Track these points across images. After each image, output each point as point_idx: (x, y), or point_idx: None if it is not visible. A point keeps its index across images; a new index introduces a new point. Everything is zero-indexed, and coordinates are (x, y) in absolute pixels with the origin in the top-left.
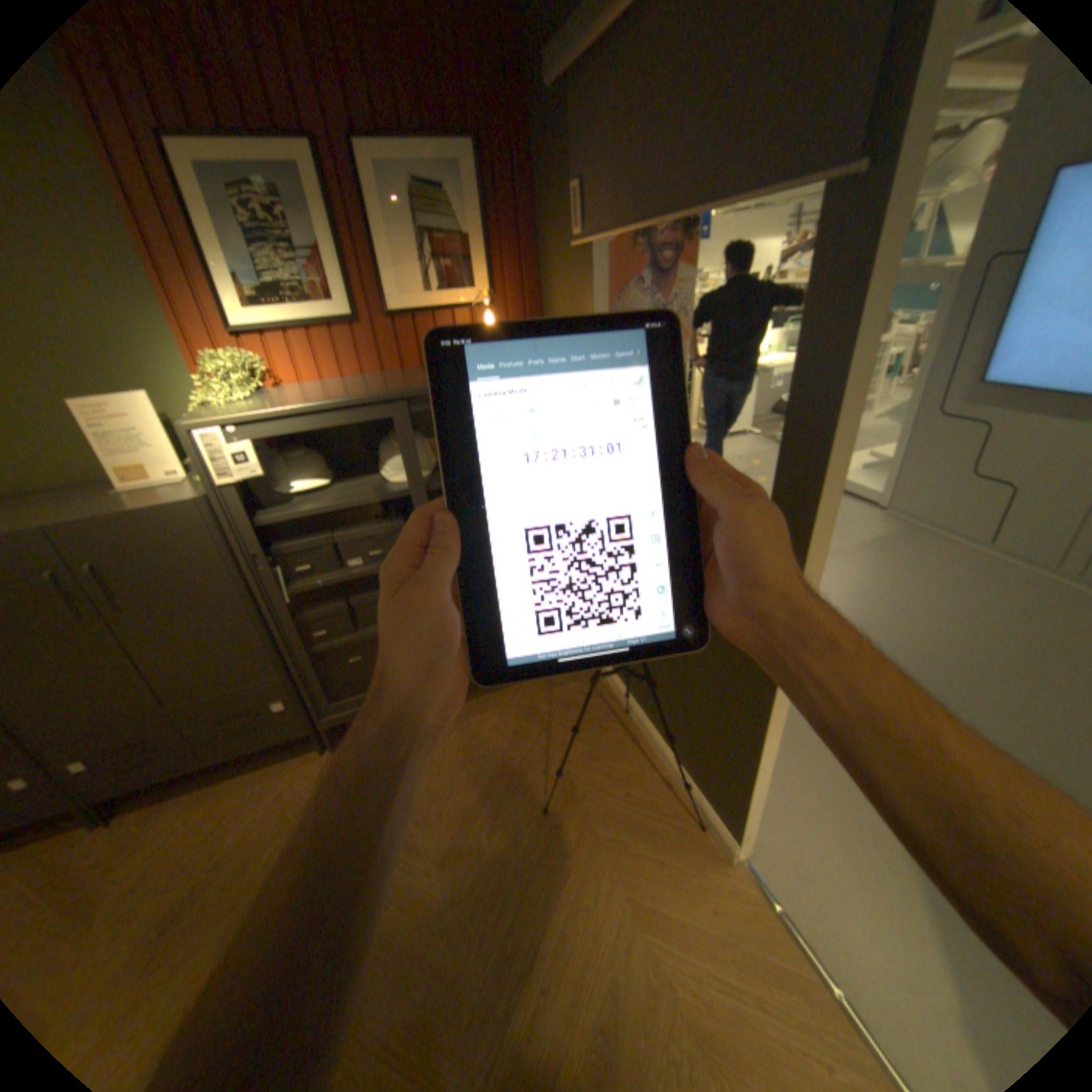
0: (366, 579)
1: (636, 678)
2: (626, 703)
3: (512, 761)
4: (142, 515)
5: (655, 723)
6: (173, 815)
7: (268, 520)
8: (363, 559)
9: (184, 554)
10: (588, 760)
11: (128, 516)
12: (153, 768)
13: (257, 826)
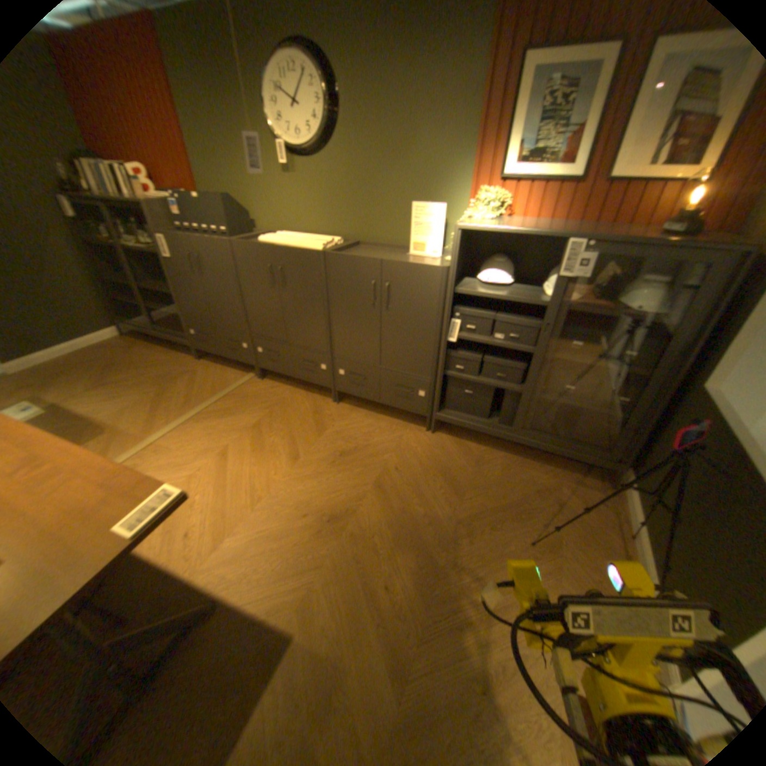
0: (499, 351)
1: (661, 519)
2: (638, 532)
3: (528, 506)
4: (418, 268)
5: (658, 558)
6: (360, 416)
7: (469, 293)
8: (505, 337)
9: (424, 295)
10: (583, 543)
11: (413, 267)
12: (363, 391)
13: (387, 443)
